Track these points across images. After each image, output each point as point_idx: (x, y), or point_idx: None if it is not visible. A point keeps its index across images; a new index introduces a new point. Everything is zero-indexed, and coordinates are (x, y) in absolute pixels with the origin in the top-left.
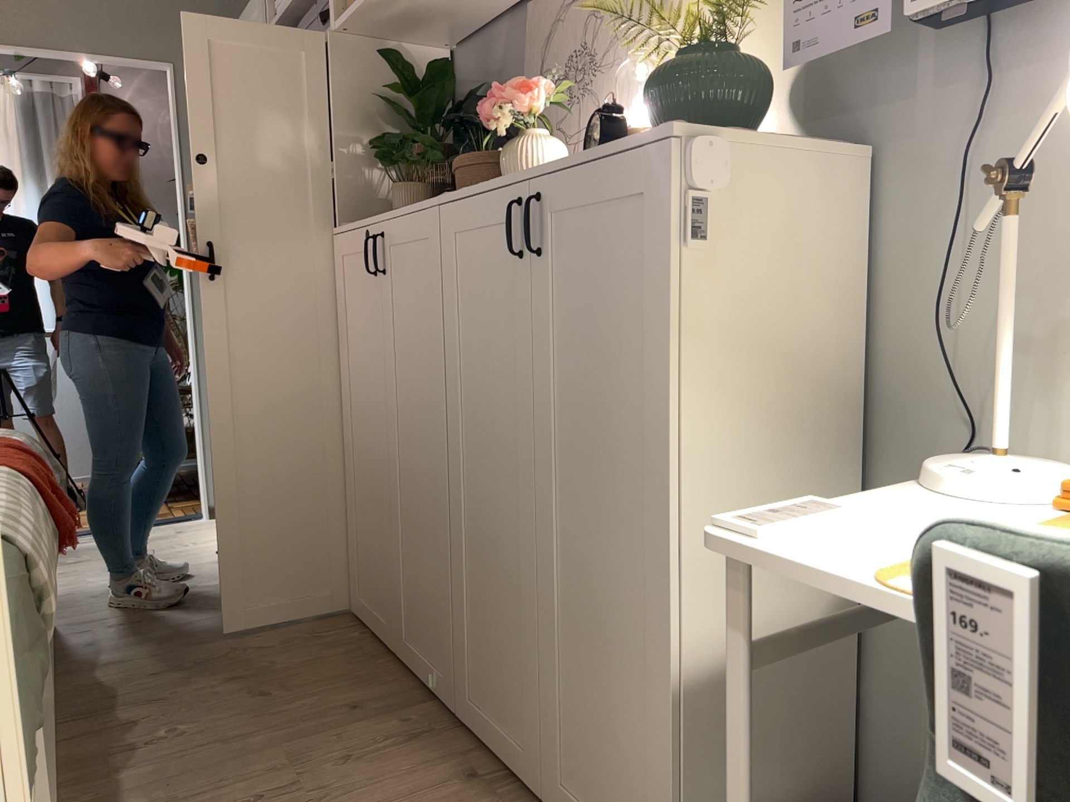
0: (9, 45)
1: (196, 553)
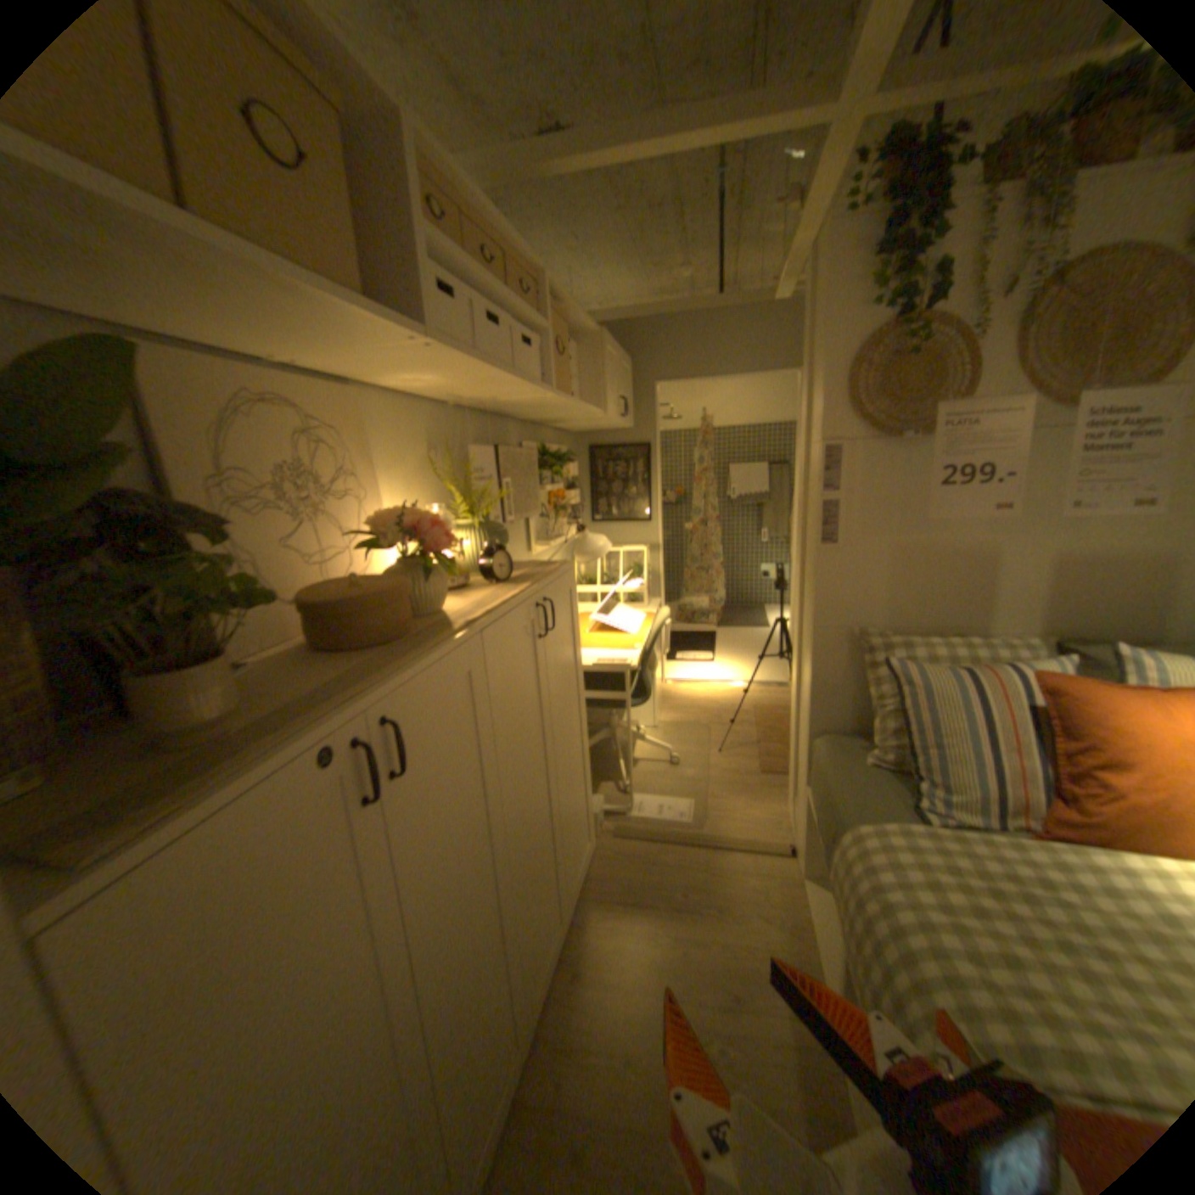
0: None
1: None
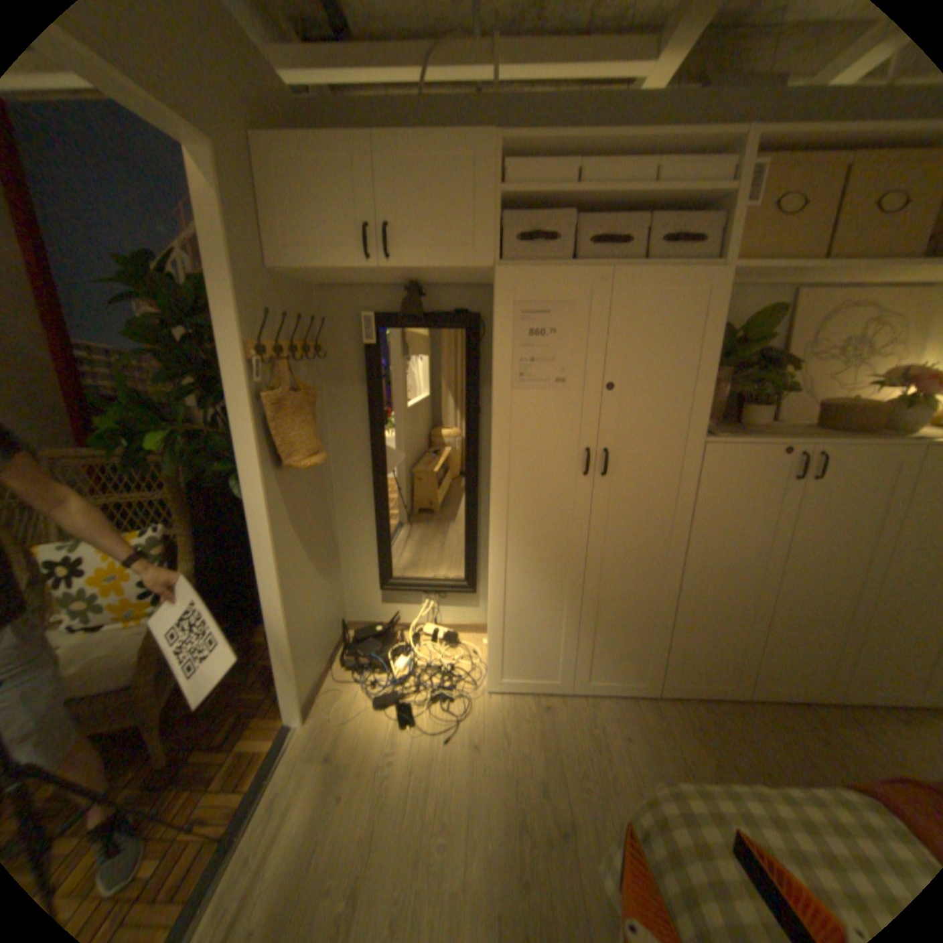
0: None
1: (428, 760)
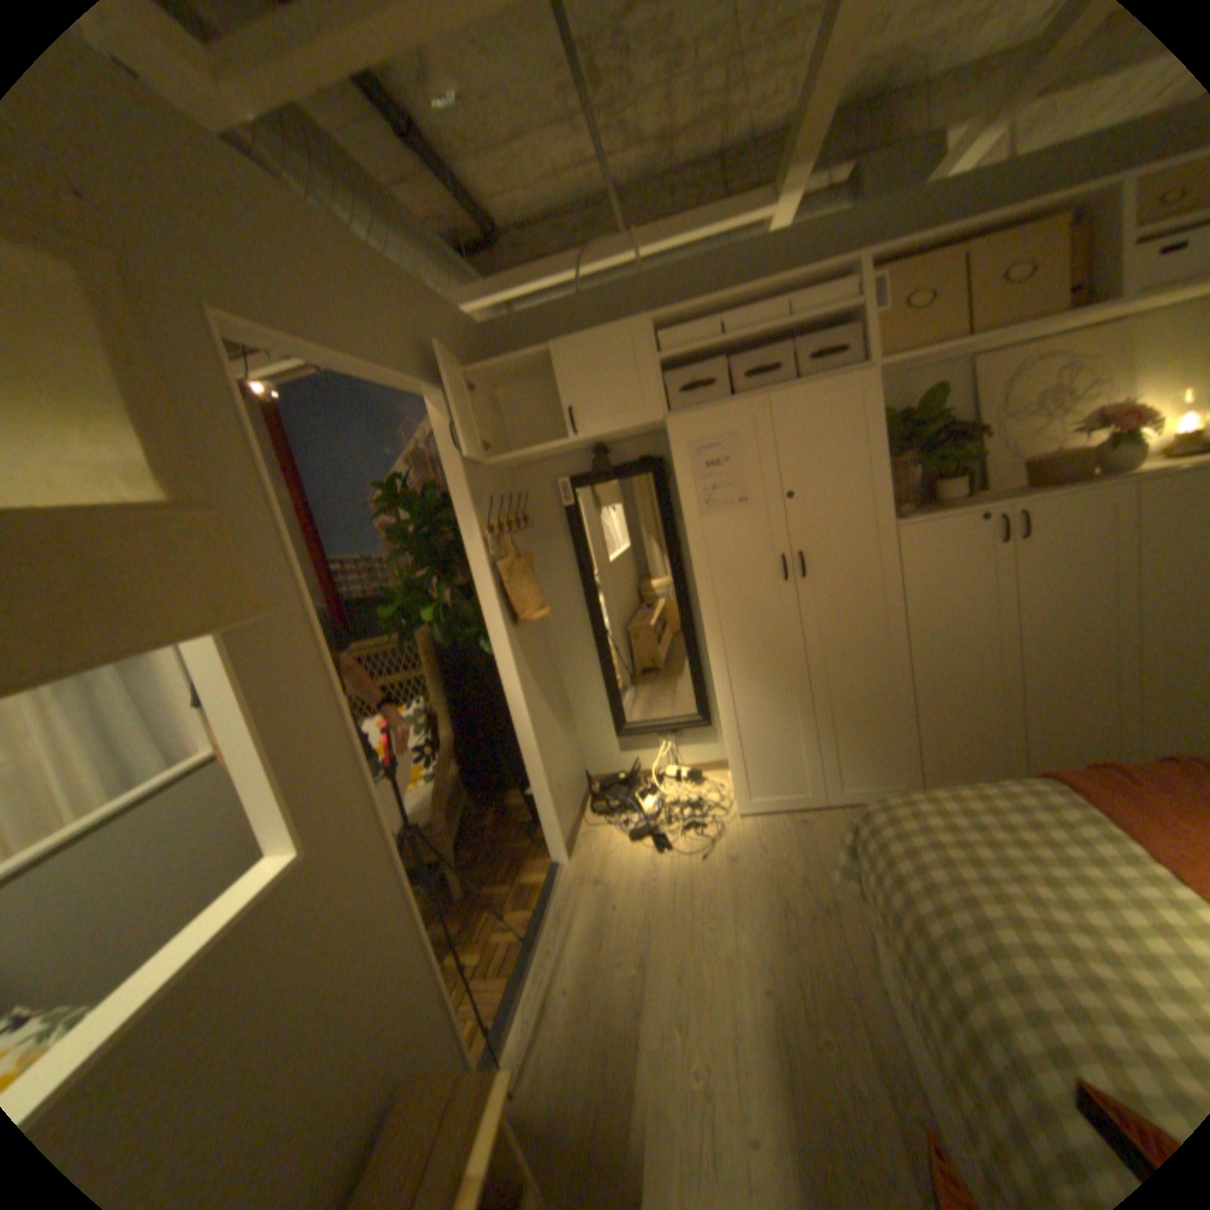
0: (334, 354)
1: (689, 873)
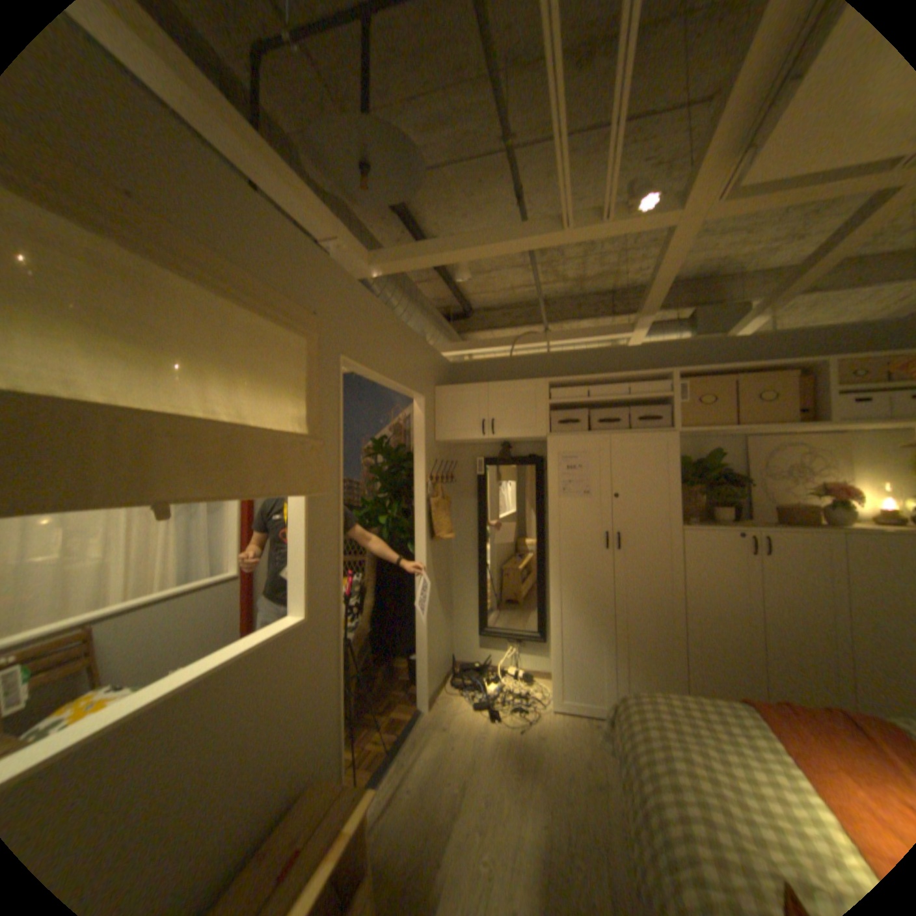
0: (380, 378)
1: (509, 742)
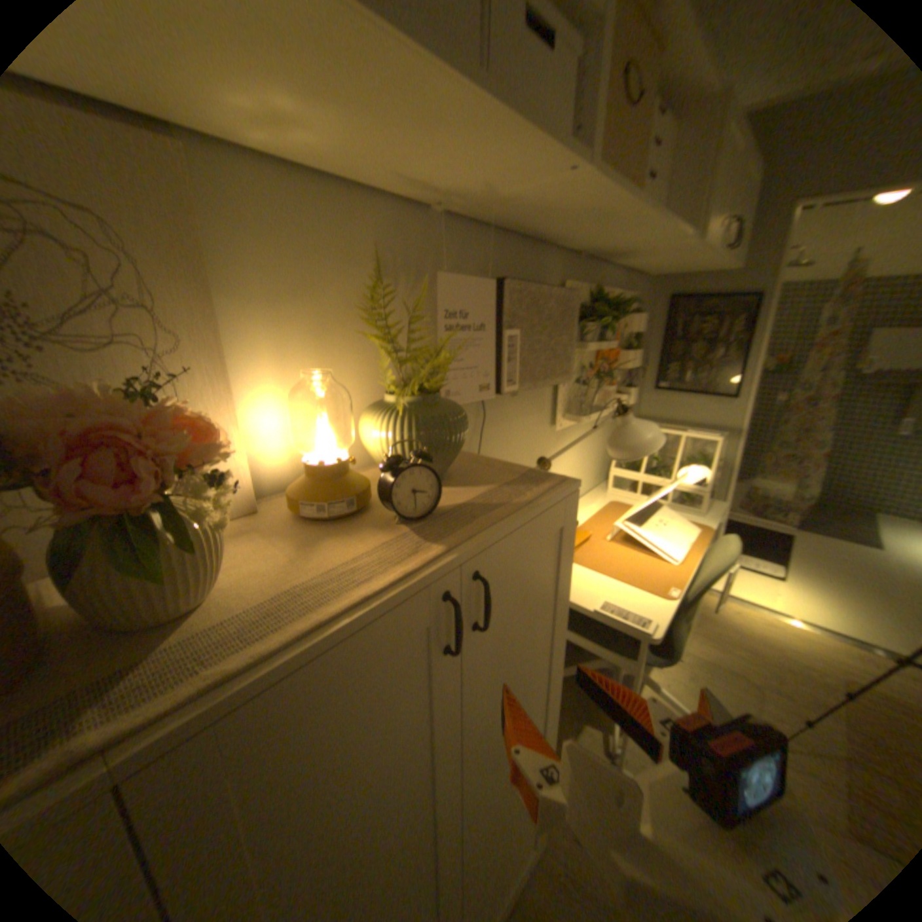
0: None
1: None
